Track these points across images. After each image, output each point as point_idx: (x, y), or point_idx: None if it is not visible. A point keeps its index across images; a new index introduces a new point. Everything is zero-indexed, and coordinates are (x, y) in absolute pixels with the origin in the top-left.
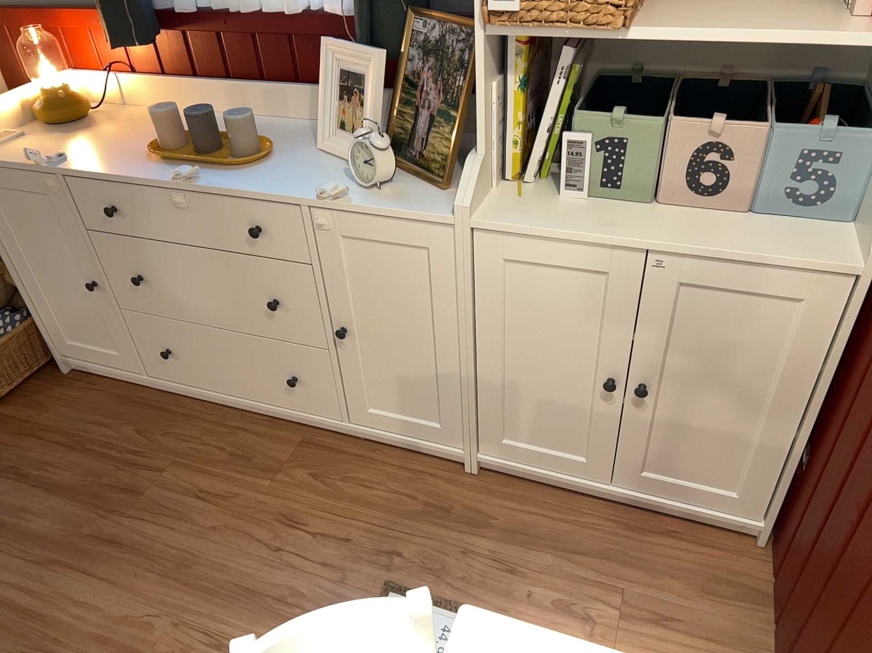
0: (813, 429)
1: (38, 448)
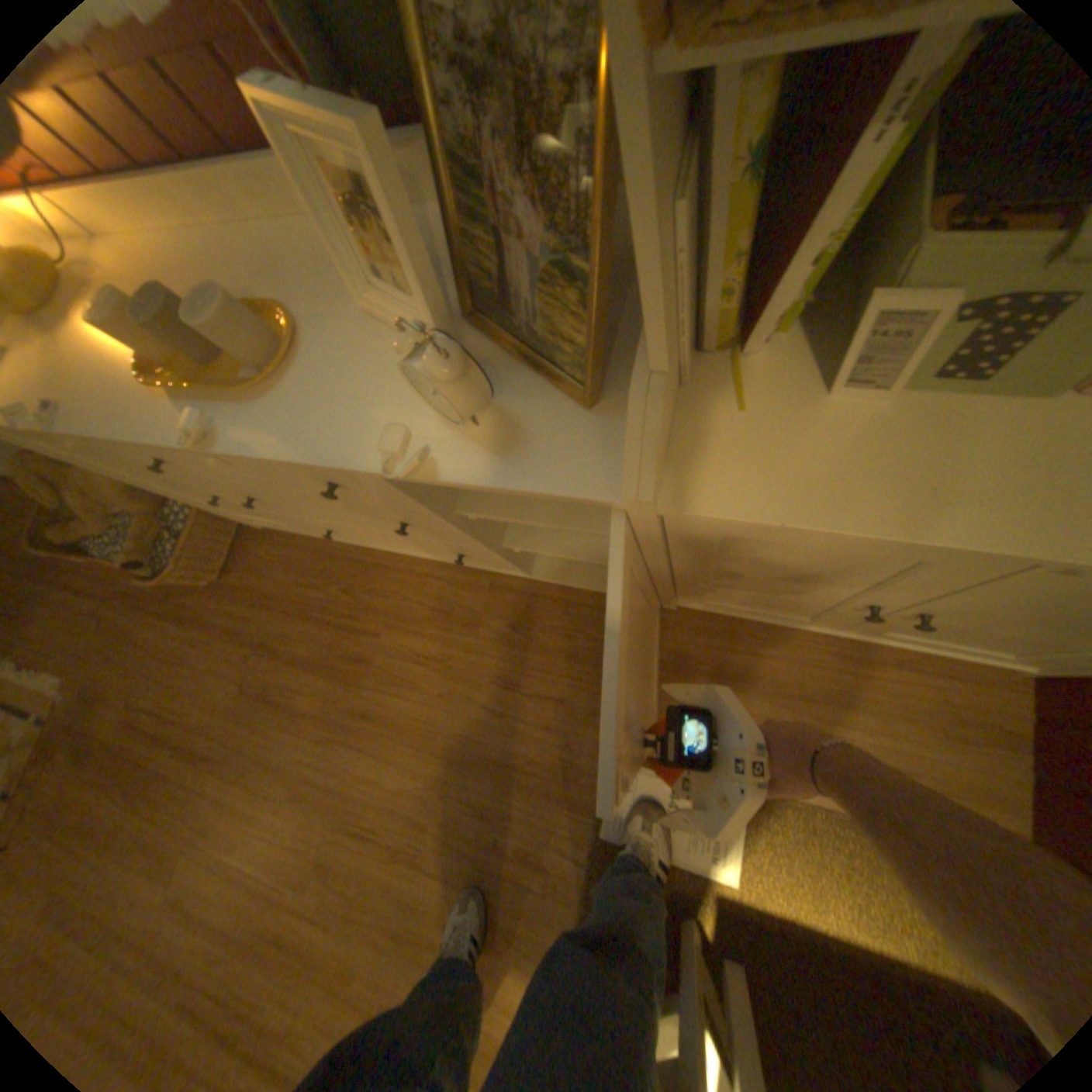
0: None
1: (265, 627)
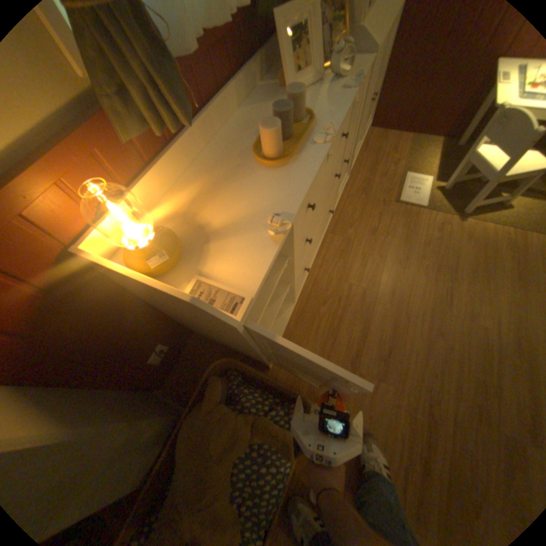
0: (385, 73)
1: (338, 359)
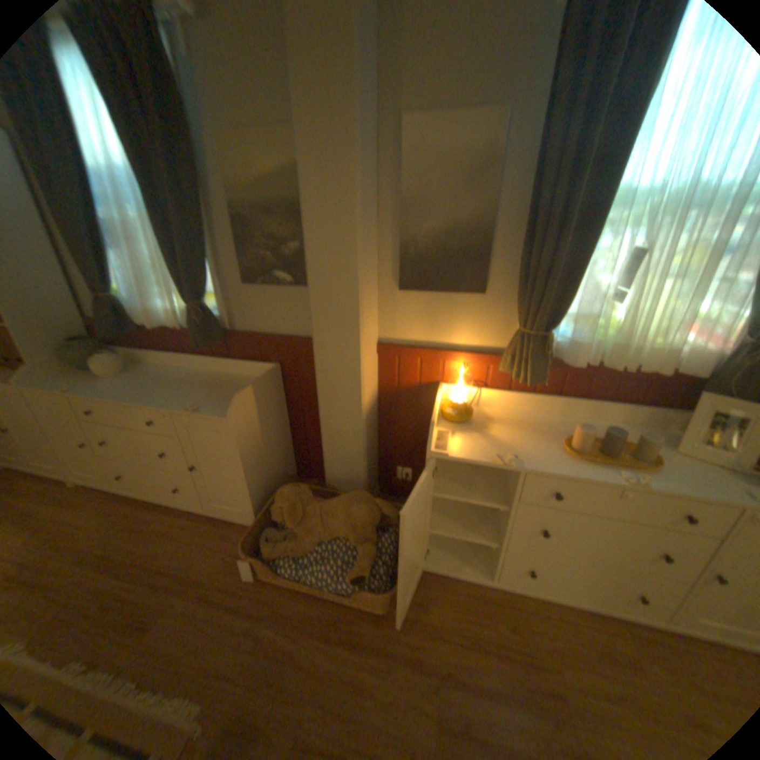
0: None
1: (448, 656)
